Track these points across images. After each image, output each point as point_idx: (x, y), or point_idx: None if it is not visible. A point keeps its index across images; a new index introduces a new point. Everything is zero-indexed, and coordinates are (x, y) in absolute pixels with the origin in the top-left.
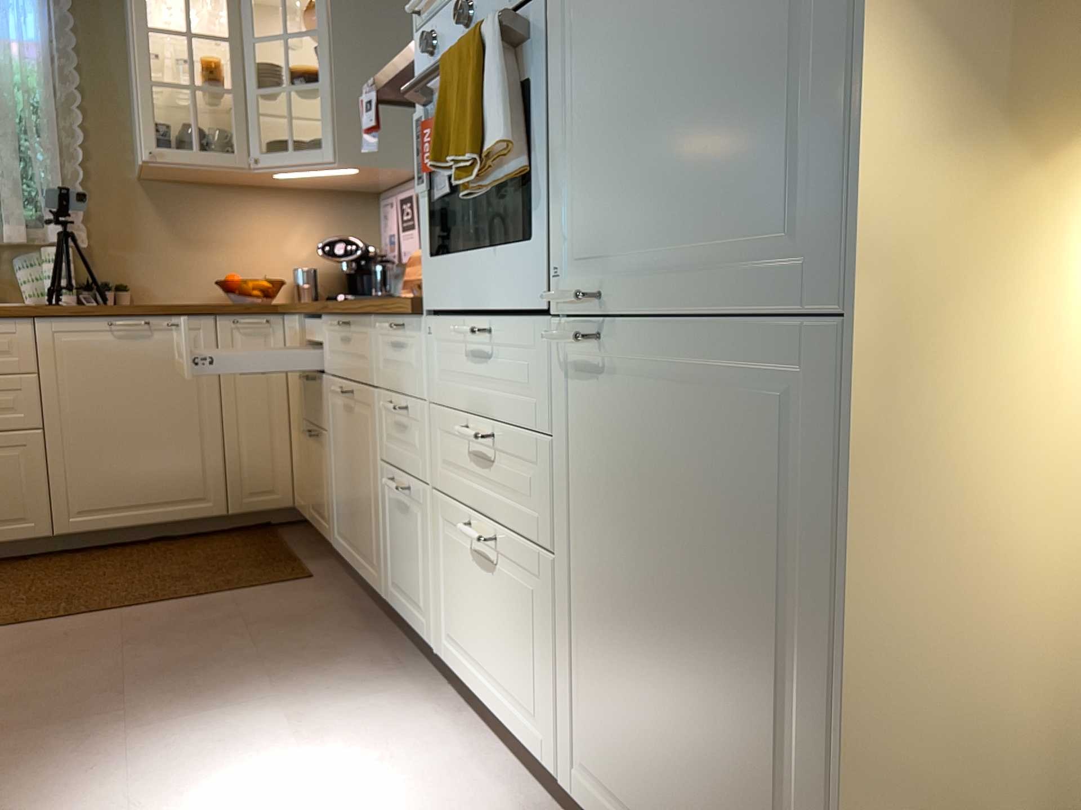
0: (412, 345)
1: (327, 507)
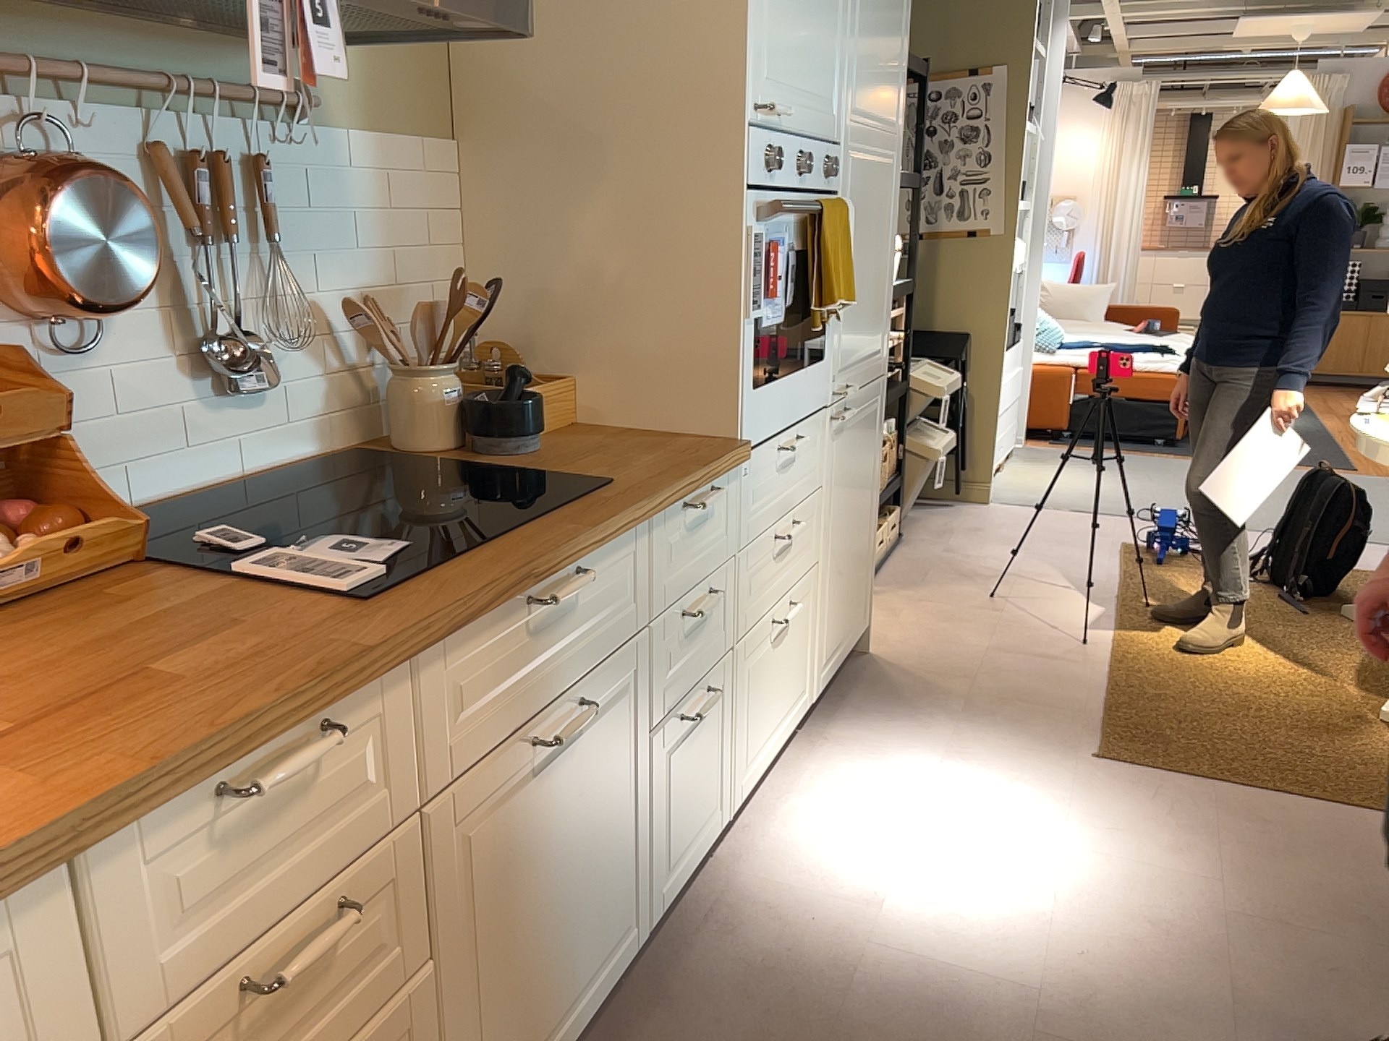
0: (720, 504)
1: None
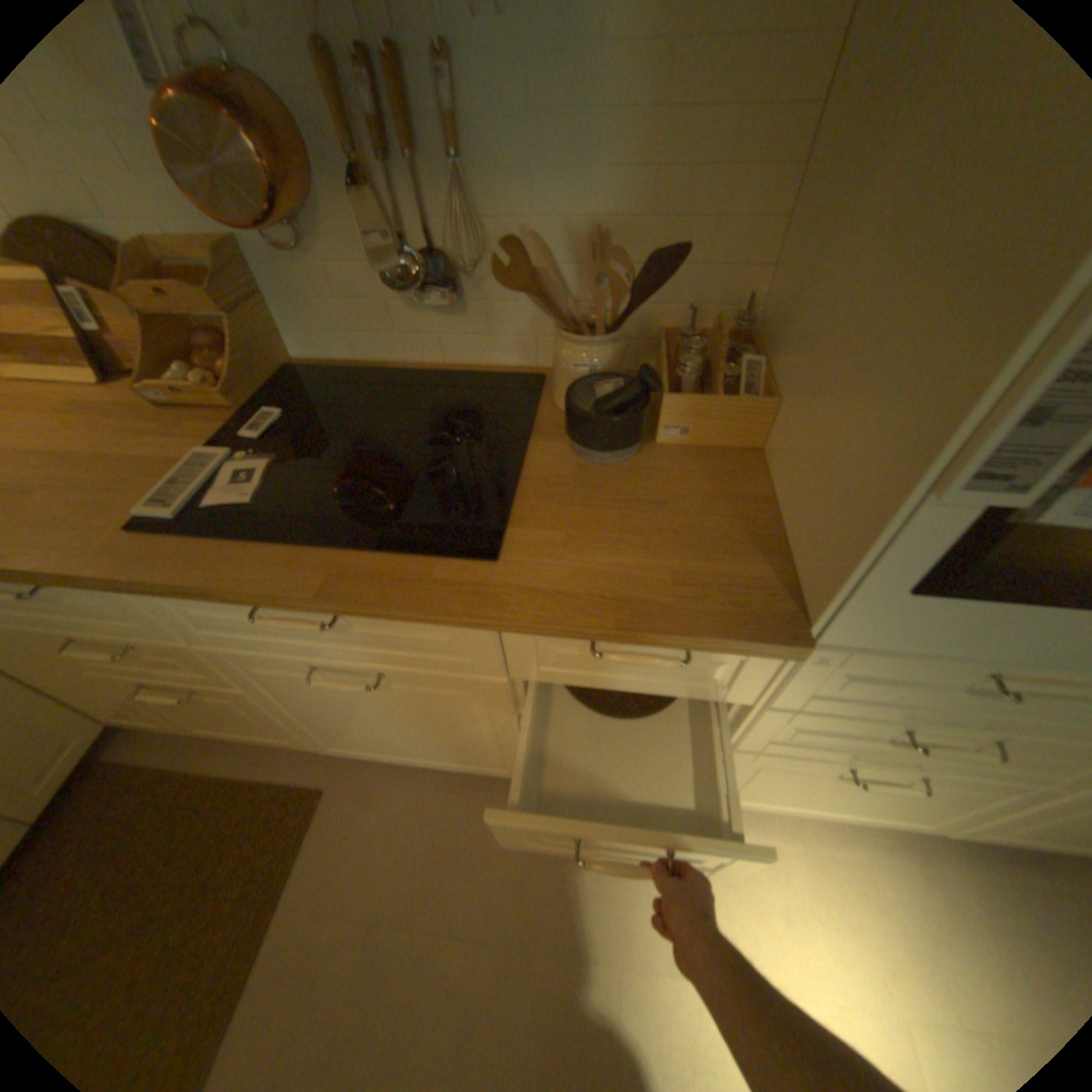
0: (717, 662)
1: (277, 733)
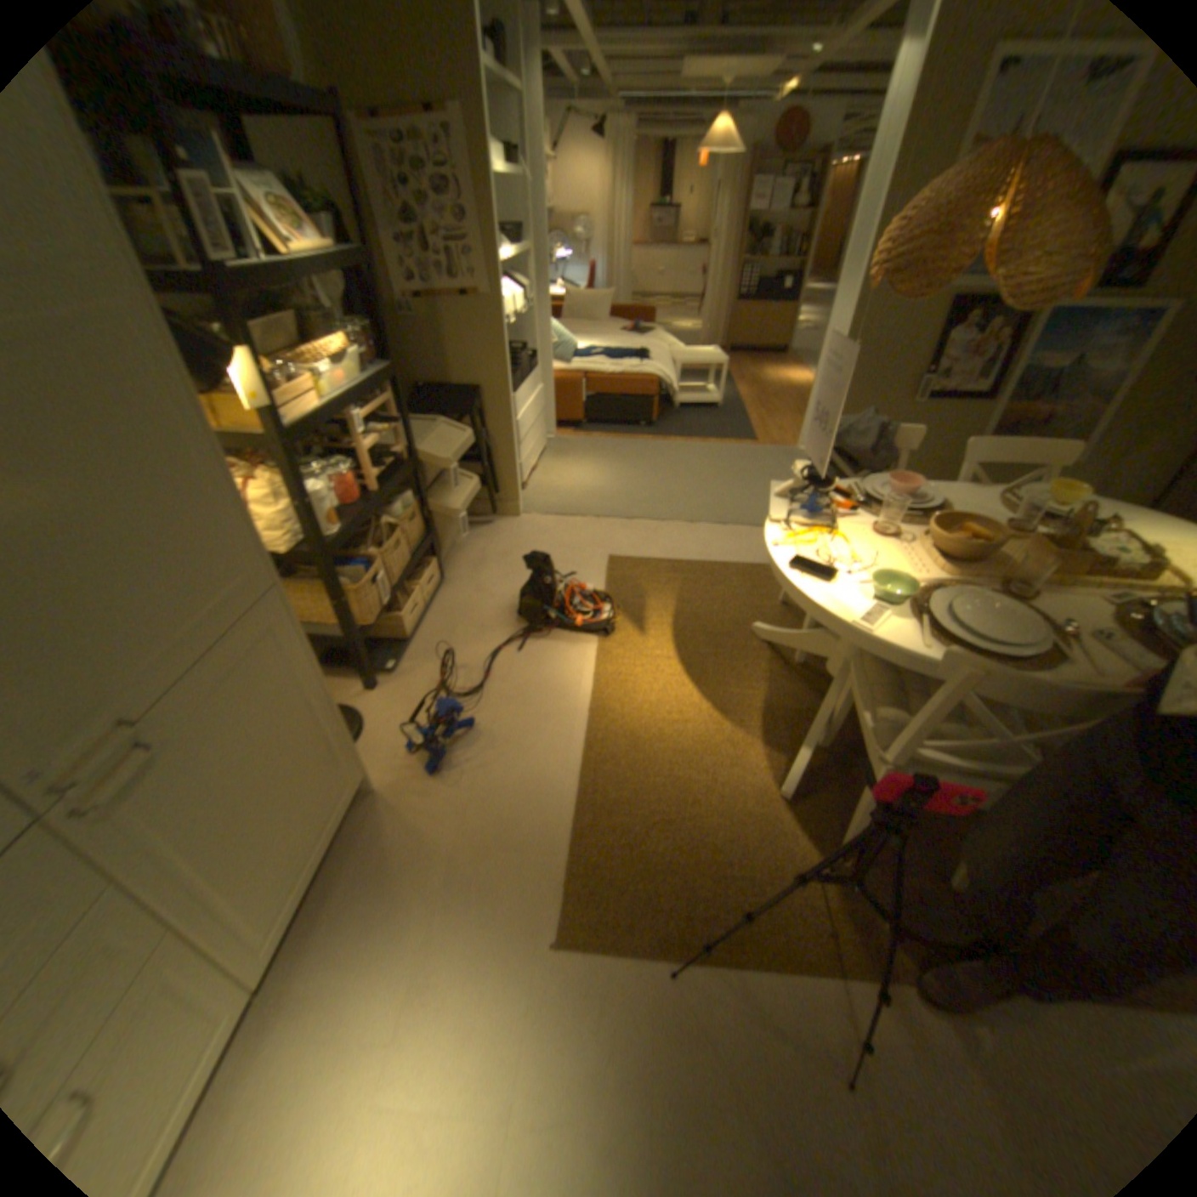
0: None
1: None
